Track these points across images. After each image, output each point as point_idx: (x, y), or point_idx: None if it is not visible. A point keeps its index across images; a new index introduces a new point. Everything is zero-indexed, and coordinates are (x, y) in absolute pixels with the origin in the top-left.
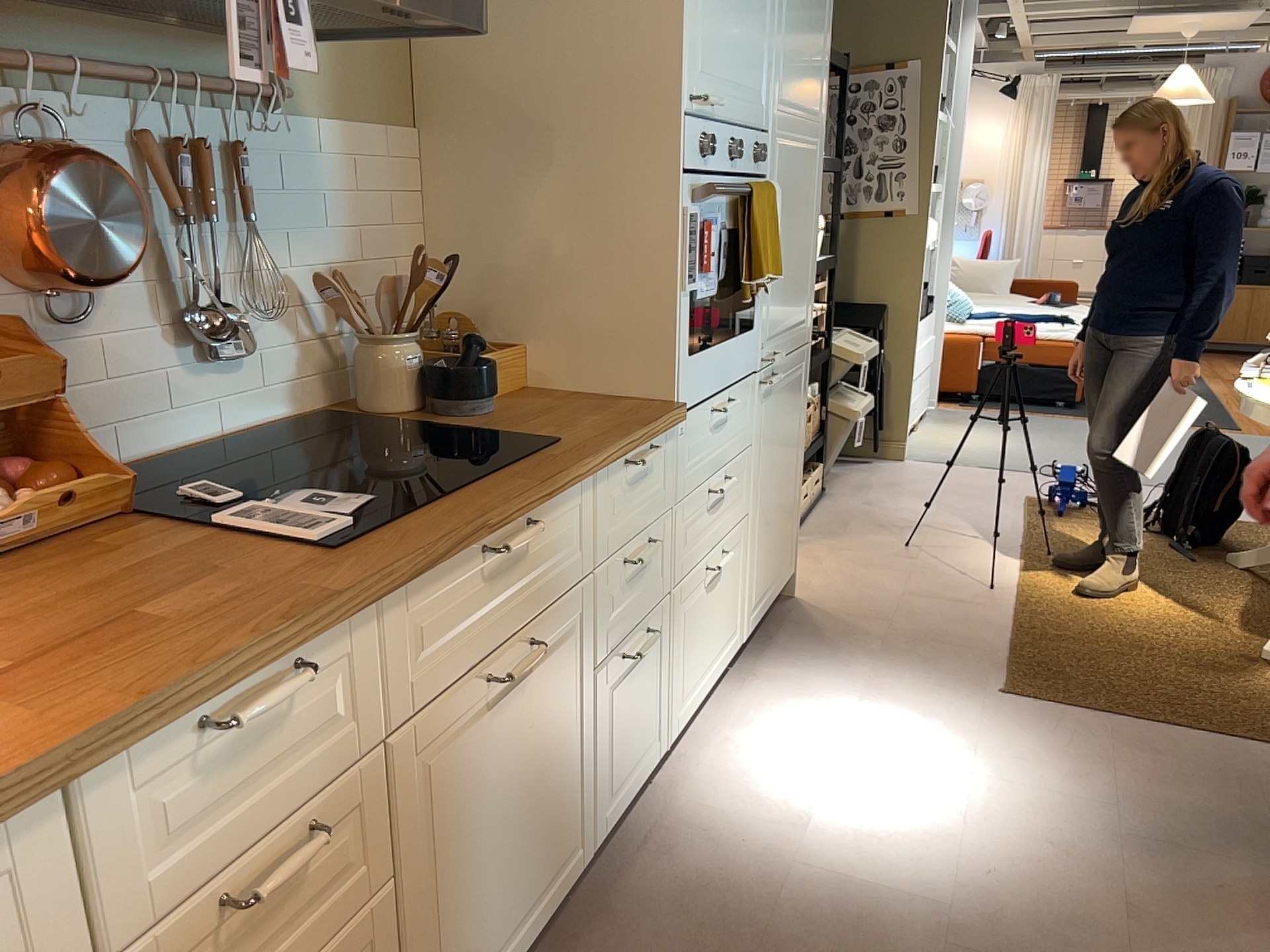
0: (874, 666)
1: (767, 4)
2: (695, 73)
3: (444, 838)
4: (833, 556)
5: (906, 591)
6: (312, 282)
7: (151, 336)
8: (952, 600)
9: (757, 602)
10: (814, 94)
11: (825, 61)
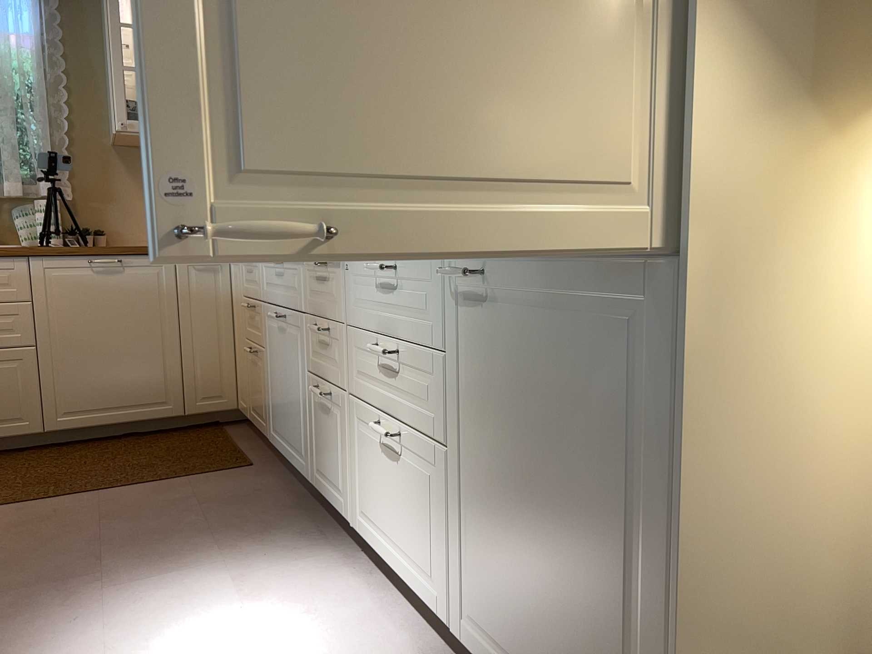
0: None
1: None
2: None
3: (271, 358)
4: None
5: None
6: None
7: None
8: None
9: (485, 634)
10: None
11: None
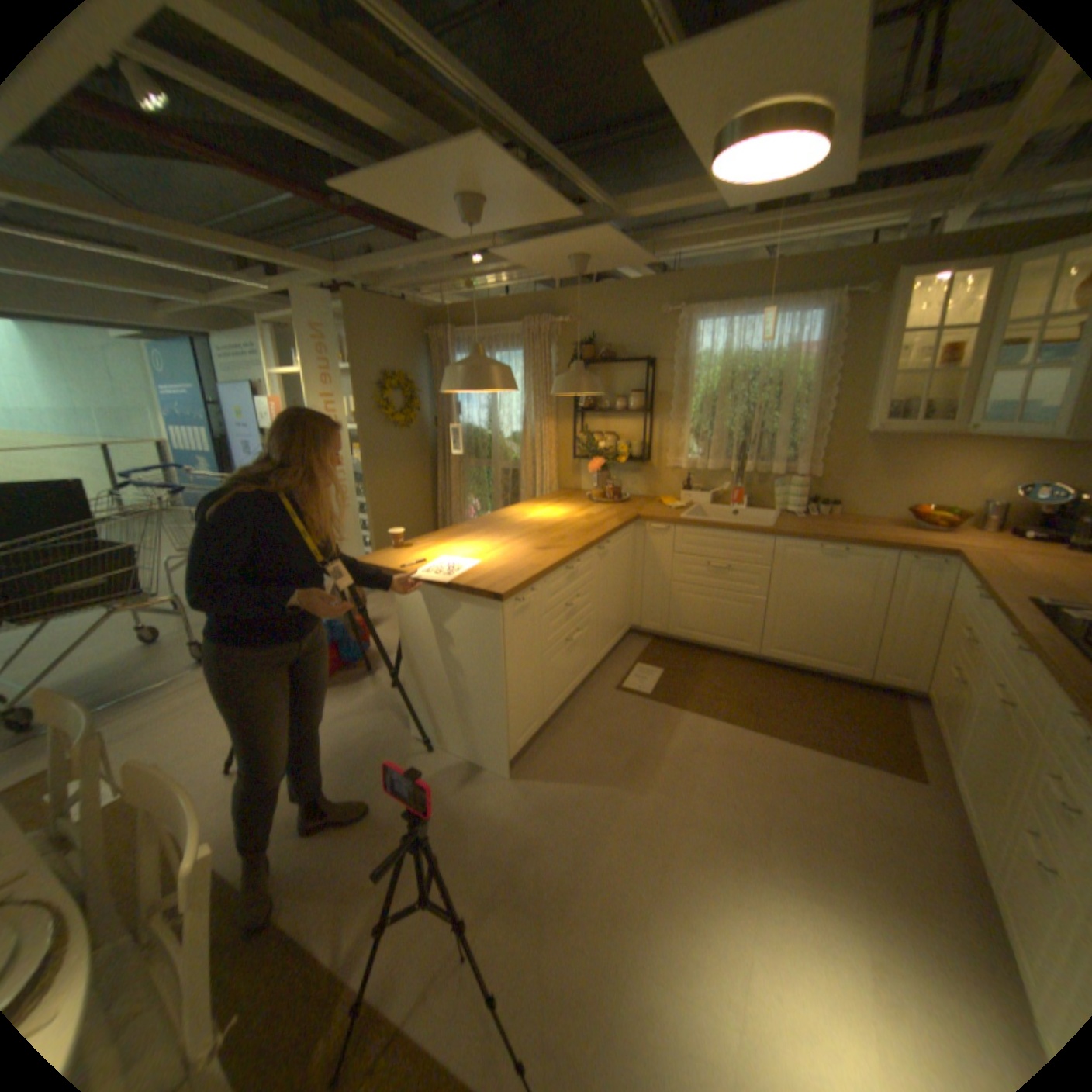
0: None
1: None
2: None
3: (982, 714)
4: None
5: None
6: None
7: None
8: None
9: None
10: None
11: None
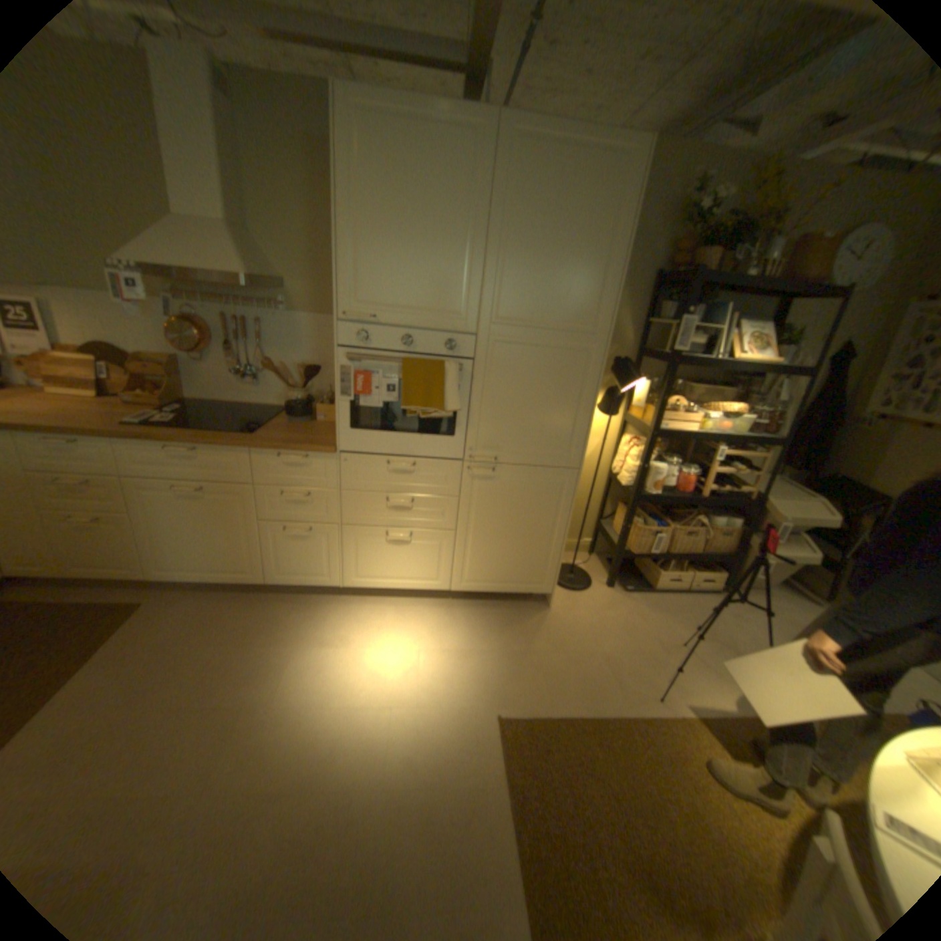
0: (490, 653)
1: (461, 262)
2: (347, 302)
3: (154, 521)
4: (623, 614)
5: (606, 655)
6: (291, 366)
7: (224, 370)
8: (616, 681)
9: (471, 580)
10: (573, 314)
11: (603, 292)
